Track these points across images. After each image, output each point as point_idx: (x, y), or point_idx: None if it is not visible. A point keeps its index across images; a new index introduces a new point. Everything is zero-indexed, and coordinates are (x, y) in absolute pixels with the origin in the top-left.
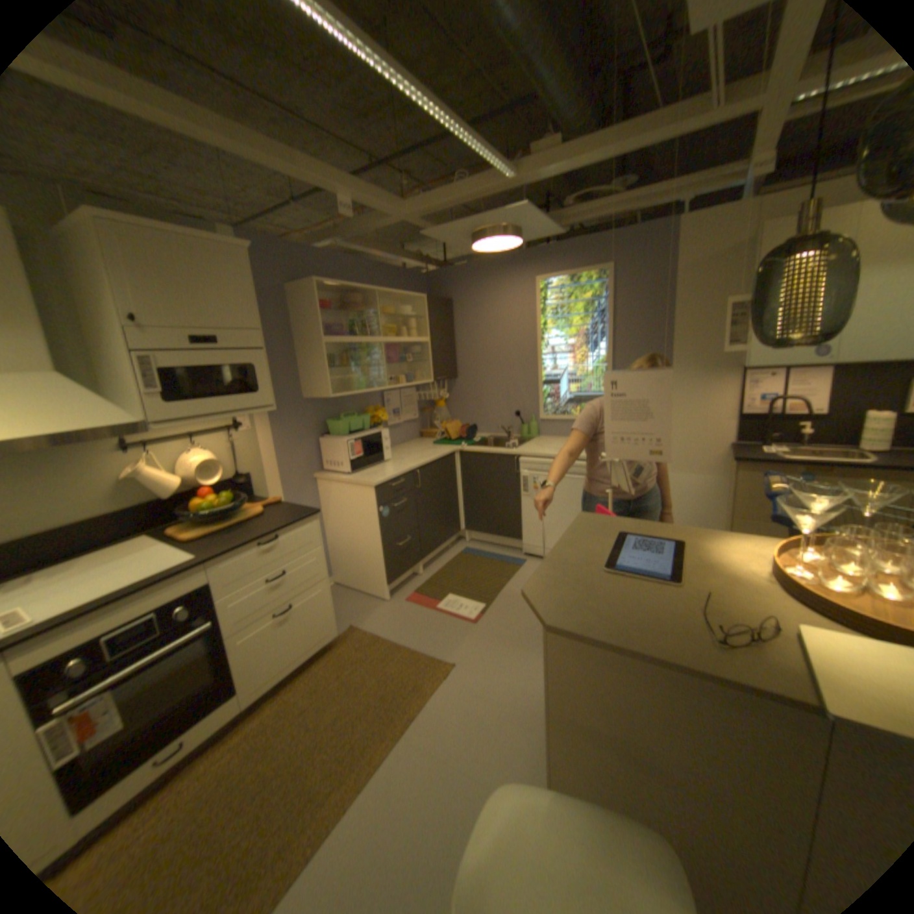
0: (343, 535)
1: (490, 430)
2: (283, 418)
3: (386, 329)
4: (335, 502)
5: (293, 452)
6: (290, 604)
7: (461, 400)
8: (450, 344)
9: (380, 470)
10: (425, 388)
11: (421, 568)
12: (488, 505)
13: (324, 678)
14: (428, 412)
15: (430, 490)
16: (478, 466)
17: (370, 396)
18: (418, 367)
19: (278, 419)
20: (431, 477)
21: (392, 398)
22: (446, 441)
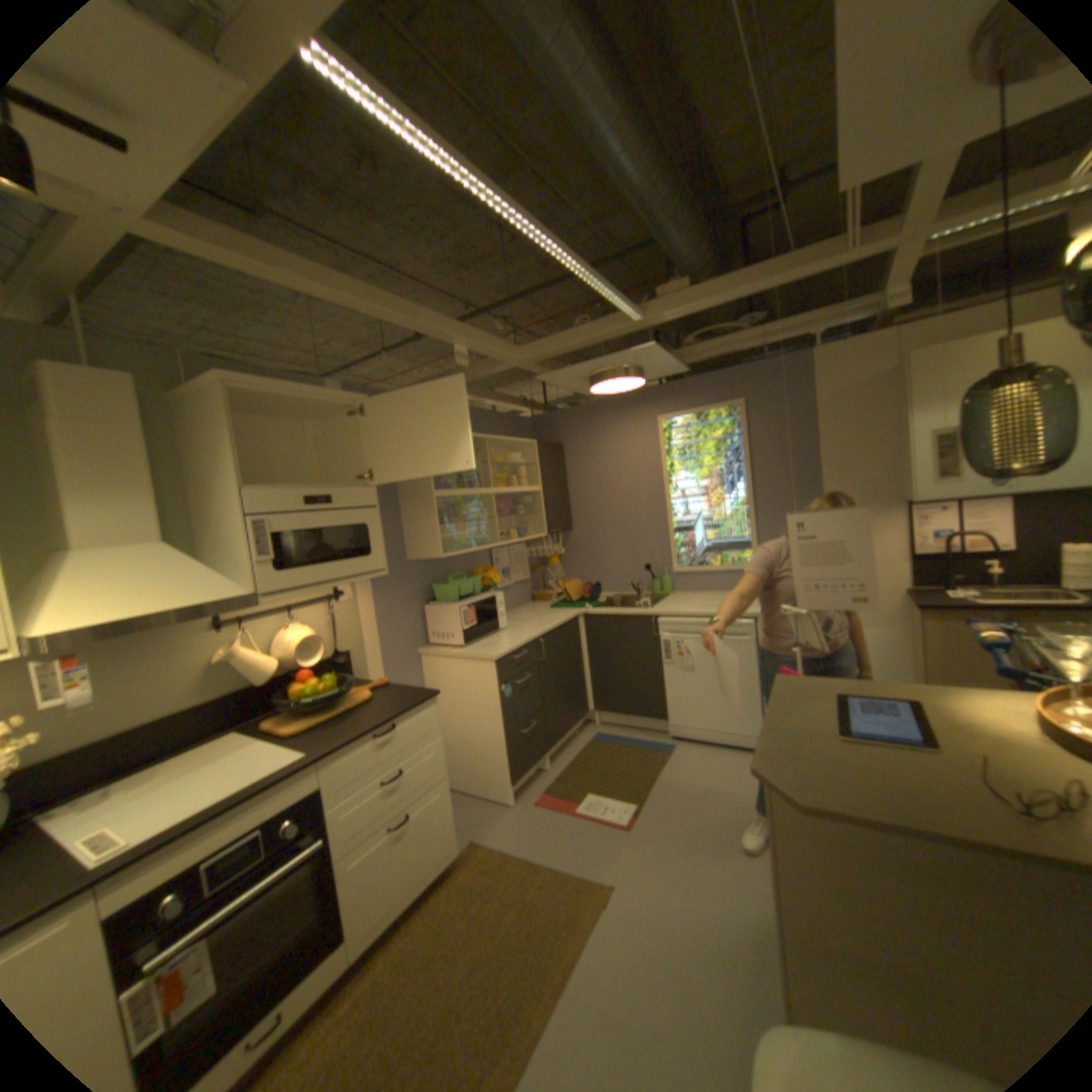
0: (454, 722)
1: (615, 587)
2: (386, 583)
3: (496, 480)
4: (445, 682)
5: (397, 624)
6: (408, 813)
7: (578, 554)
8: (563, 492)
9: (497, 641)
10: (536, 542)
11: (548, 762)
12: (622, 679)
13: (448, 915)
14: (541, 570)
15: (554, 662)
16: (608, 631)
17: (478, 554)
18: (529, 519)
19: (381, 585)
20: (555, 646)
21: (502, 556)
22: (565, 603)
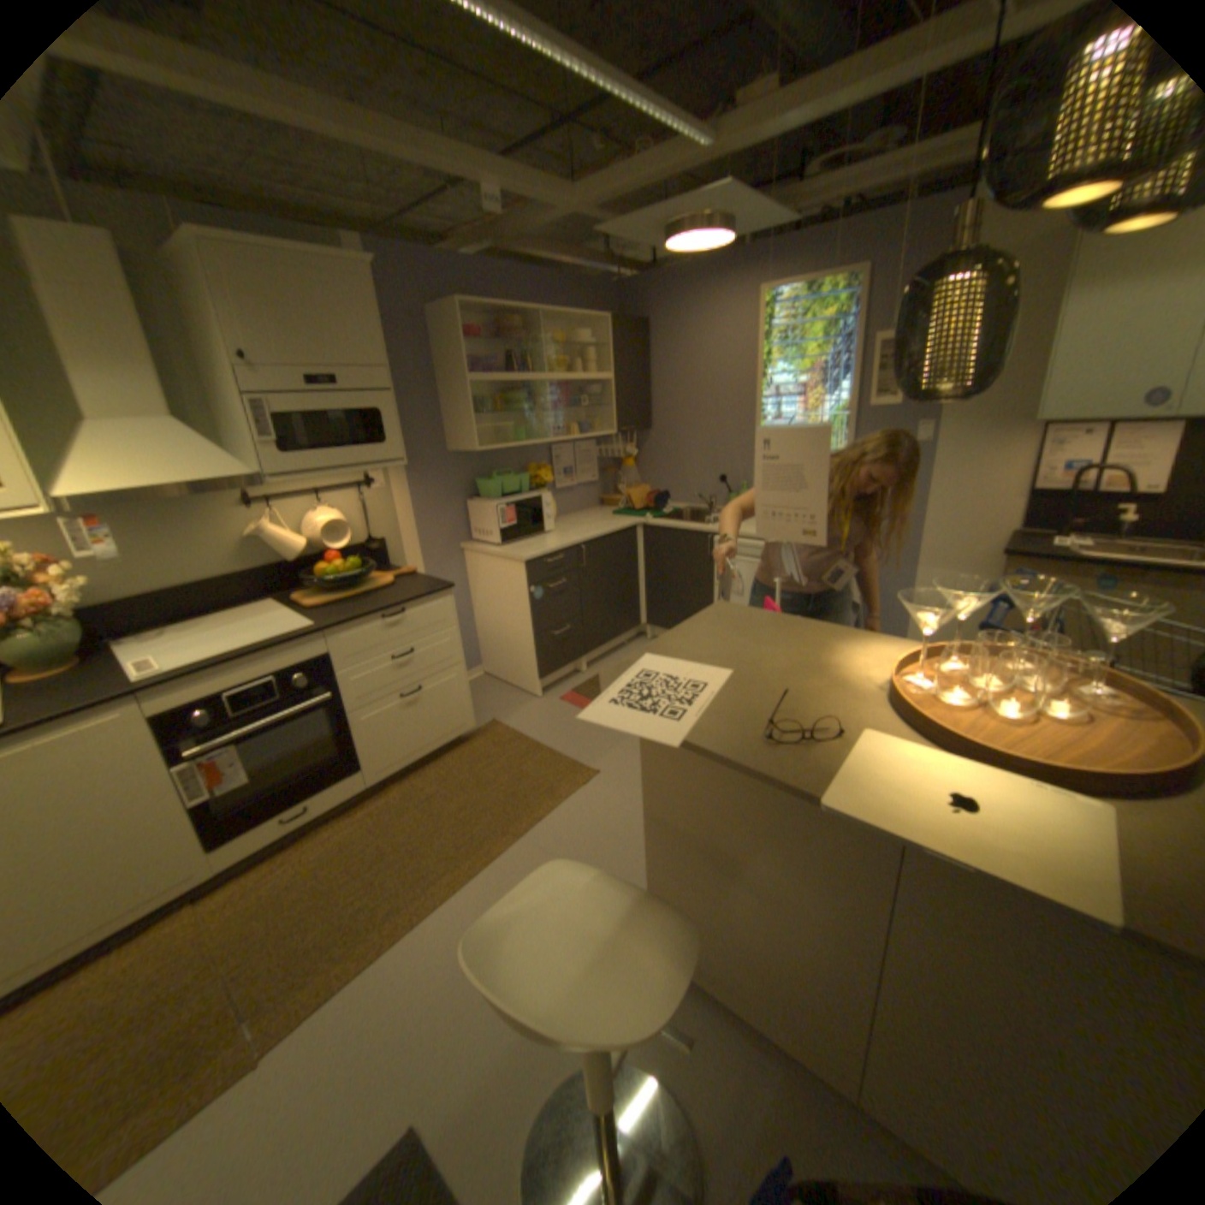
0: (493, 617)
1: (691, 498)
2: (423, 474)
3: (556, 362)
4: (484, 578)
5: (436, 516)
6: (420, 685)
7: (656, 457)
8: (643, 381)
9: (537, 543)
10: (609, 440)
11: (585, 664)
12: (674, 596)
13: (456, 768)
14: (612, 473)
15: (599, 571)
16: (665, 545)
17: (534, 450)
18: (599, 412)
19: (418, 475)
20: (602, 555)
21: (564, 453)
22: (631, 511)
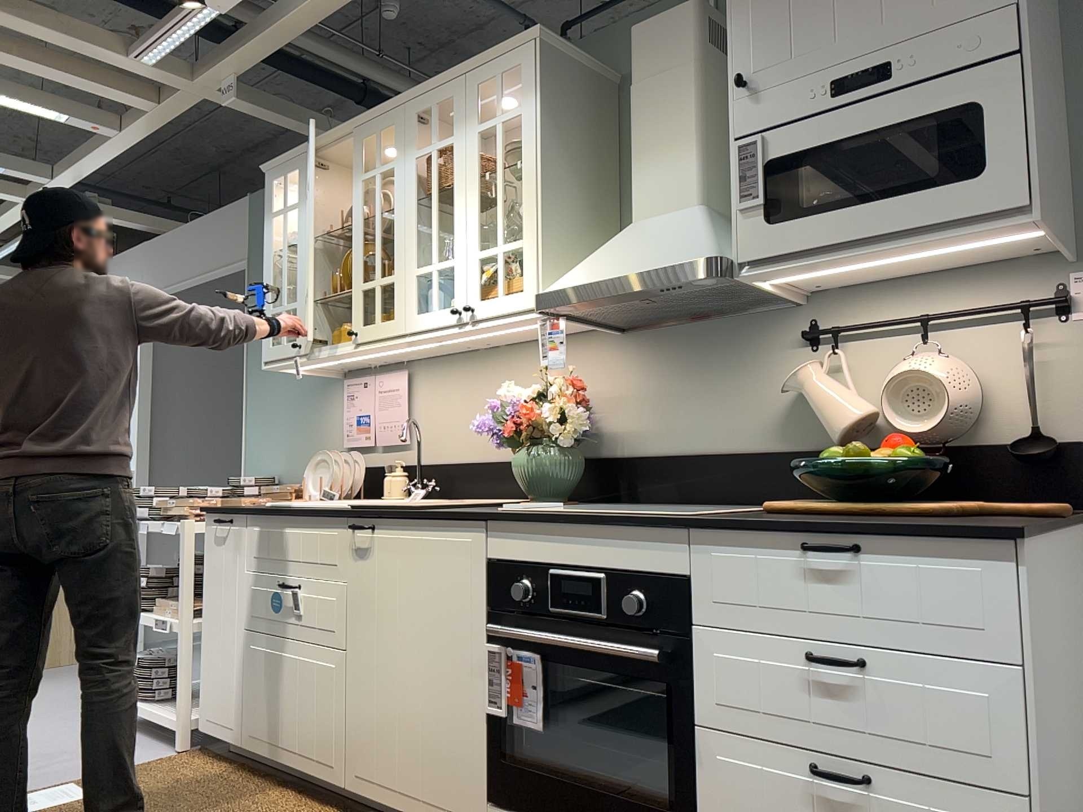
0: None
1: None
2: None
3: None
4: None
5: None
6: (874, 776)
7: None
8: None
9: None
10: None
11: None
12: None
13: None
14: None
15: None
16: None
17: None
18: None
19: None
20: None
21: None
22: None
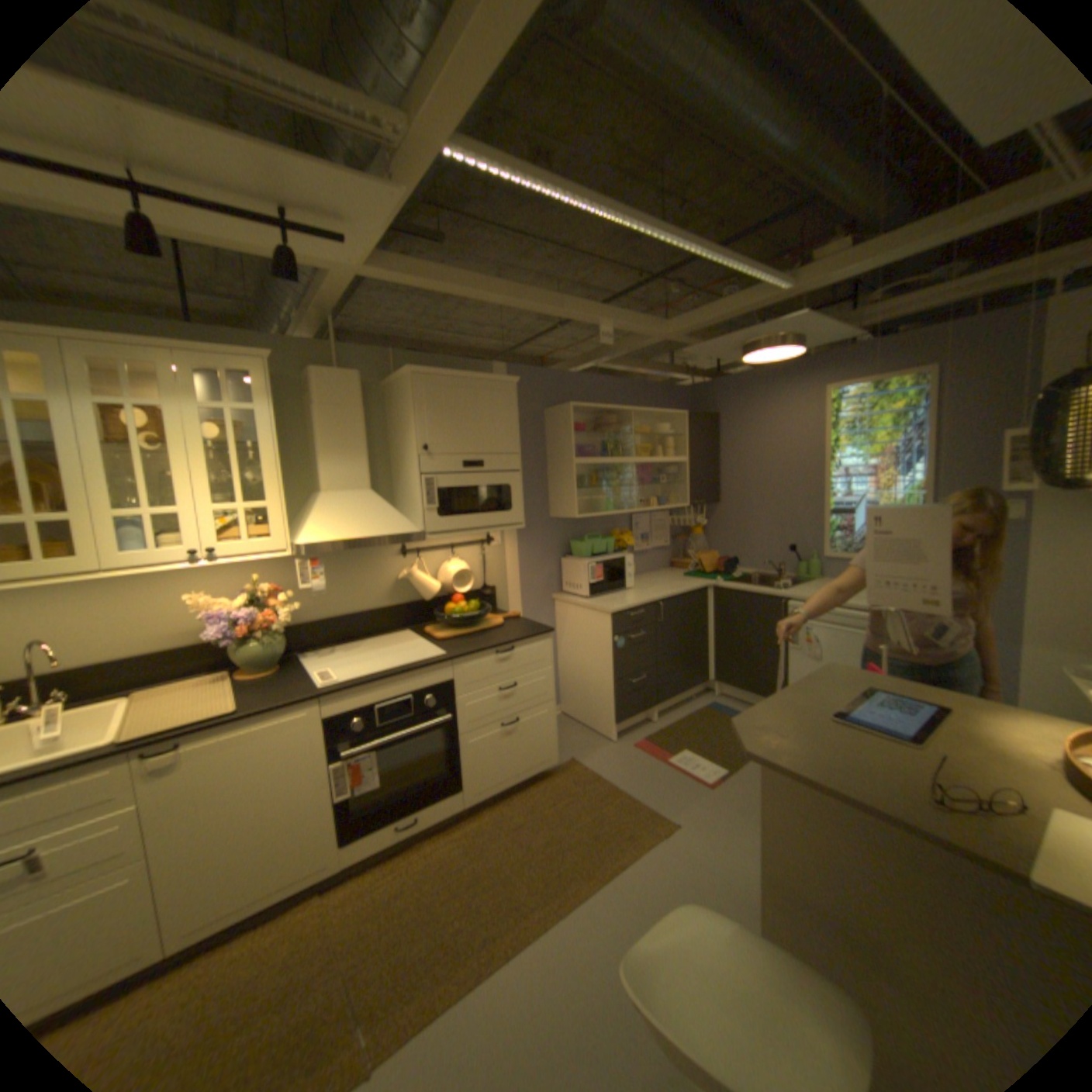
0: (576, 661)
1: (759, 565)
2: (530, 536)
3: (641, 449)
4: (571, 626)
5: (537, 570)
6: (519, 717)
7: (724, 527)
8: (714, 463)
9: (620, 597)
10: (681, 511)
11: (657, 714)
12: (746, 655)
13: (541, 802)
14: (683, 539)
15: (674, 627)
16: (737, 606)
17: (618, 518)
18: (674, 488)
19: (526, 536)
20: (677, 612)
21: (642, 522)
22: (701, 573)
